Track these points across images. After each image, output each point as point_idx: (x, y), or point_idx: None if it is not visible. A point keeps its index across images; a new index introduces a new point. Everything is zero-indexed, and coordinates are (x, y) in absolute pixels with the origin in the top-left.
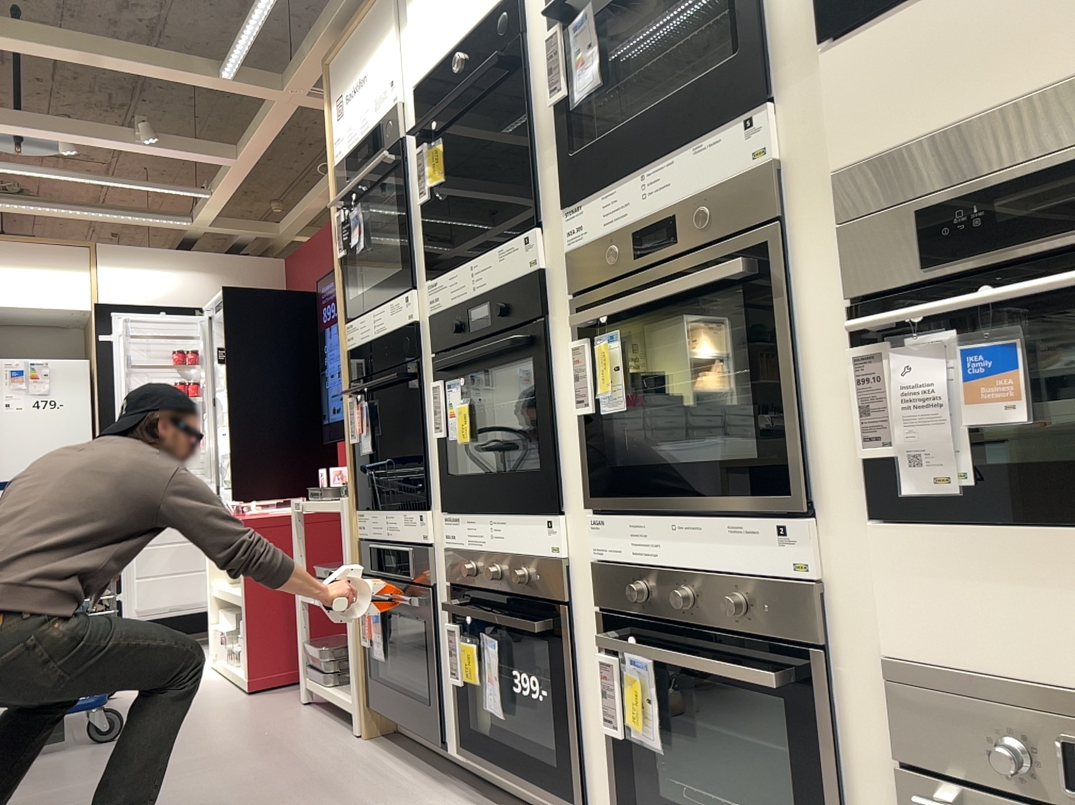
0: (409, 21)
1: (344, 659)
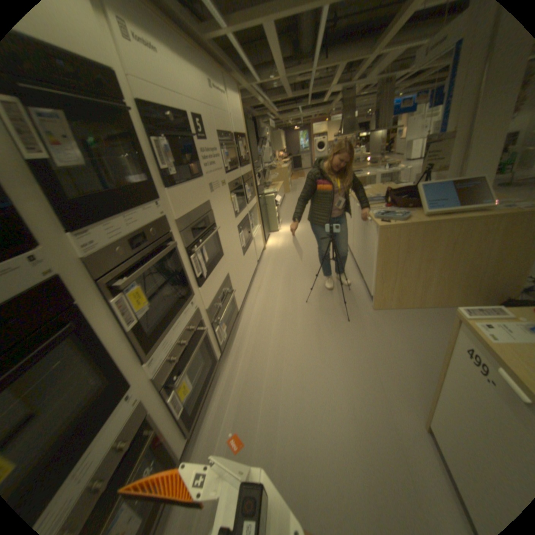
0: None
1: None
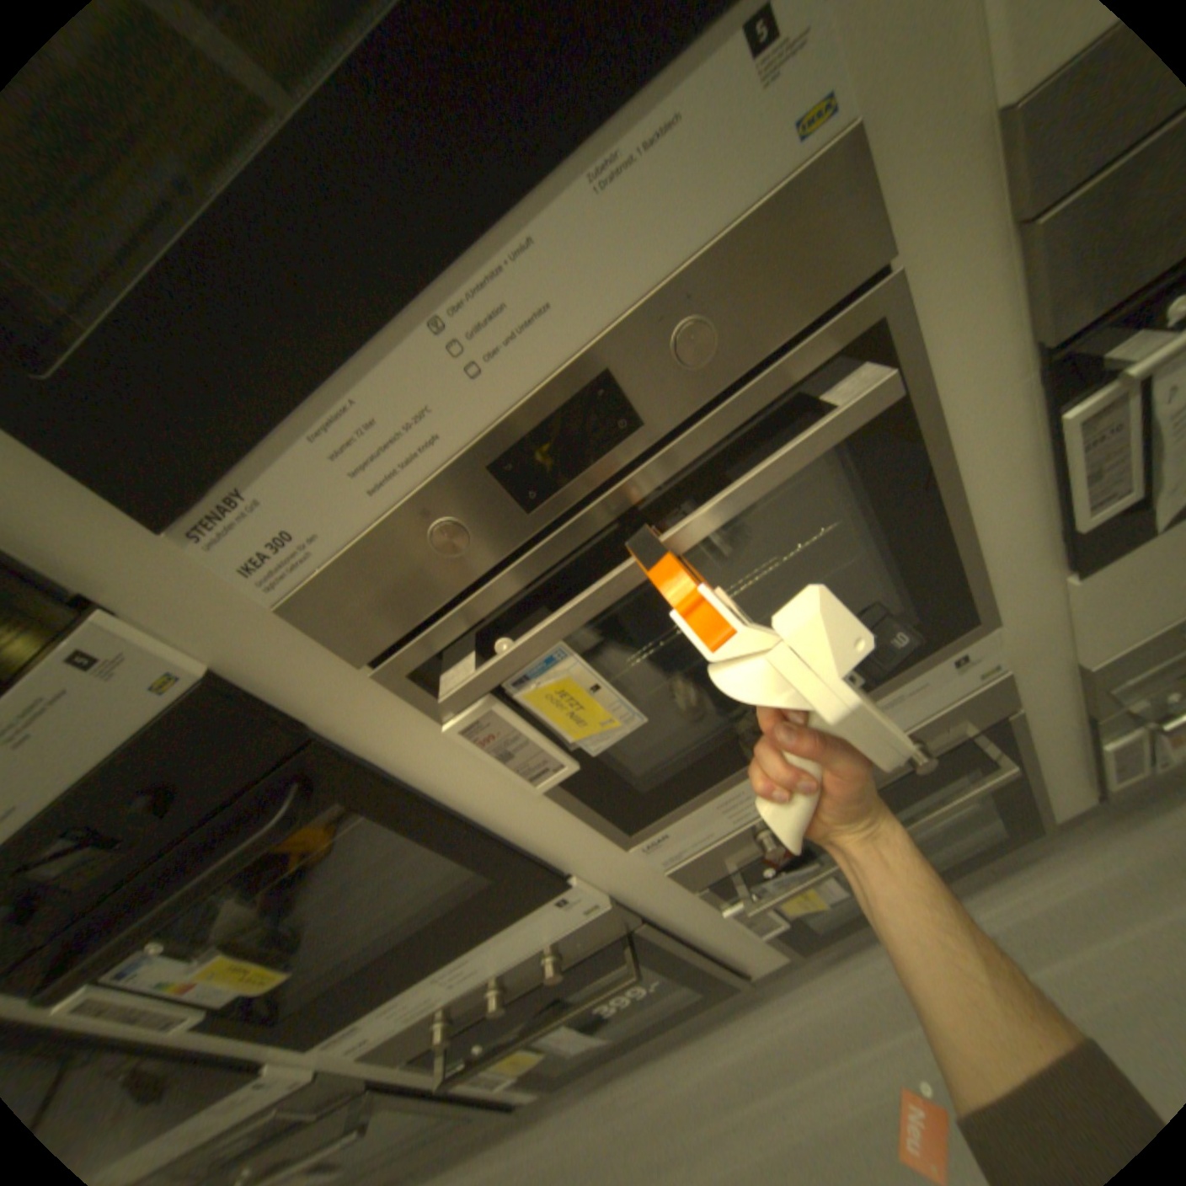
0: None
1: None
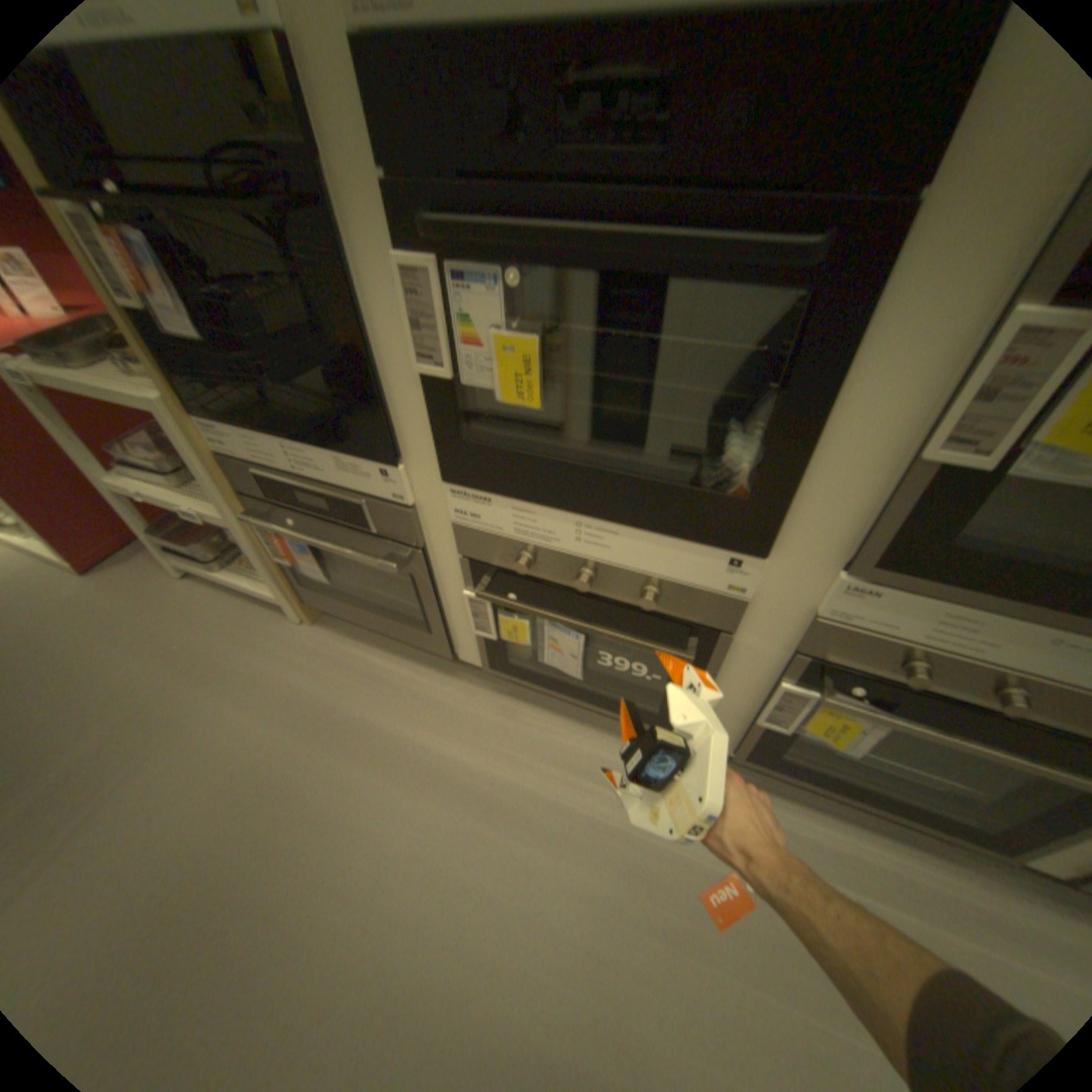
0: None
1: (228, 549)
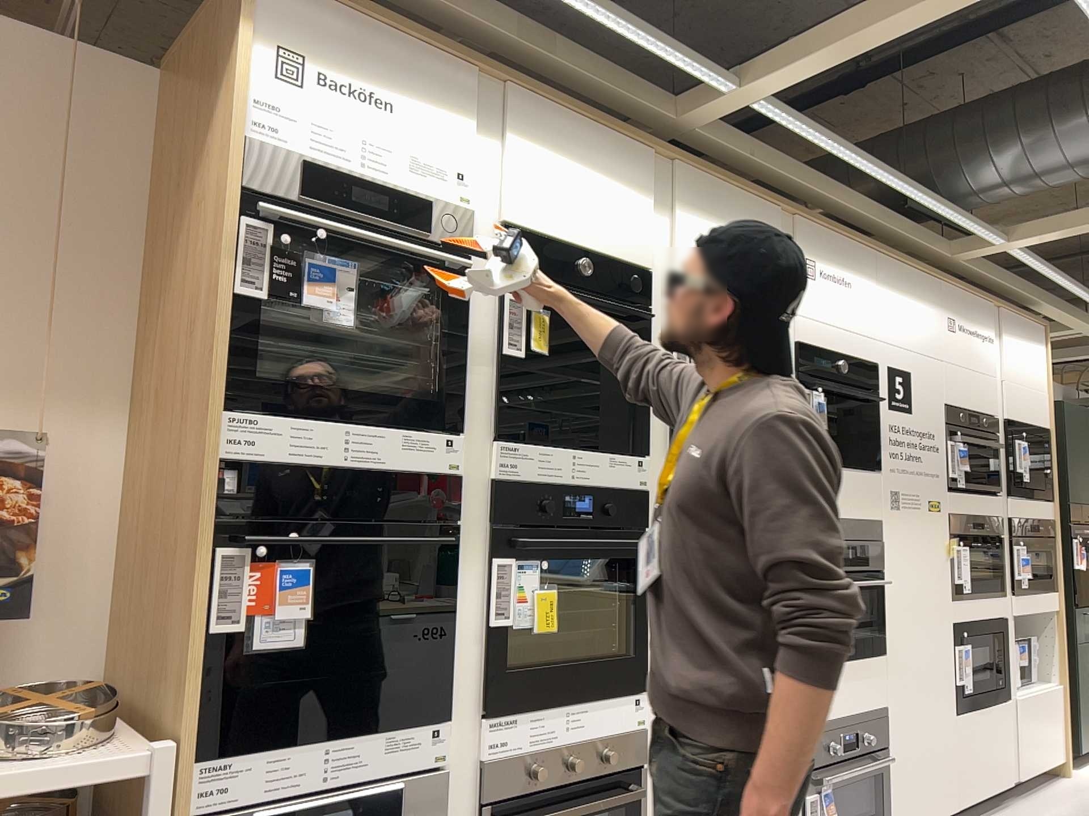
0: (513, 159)
1: None
